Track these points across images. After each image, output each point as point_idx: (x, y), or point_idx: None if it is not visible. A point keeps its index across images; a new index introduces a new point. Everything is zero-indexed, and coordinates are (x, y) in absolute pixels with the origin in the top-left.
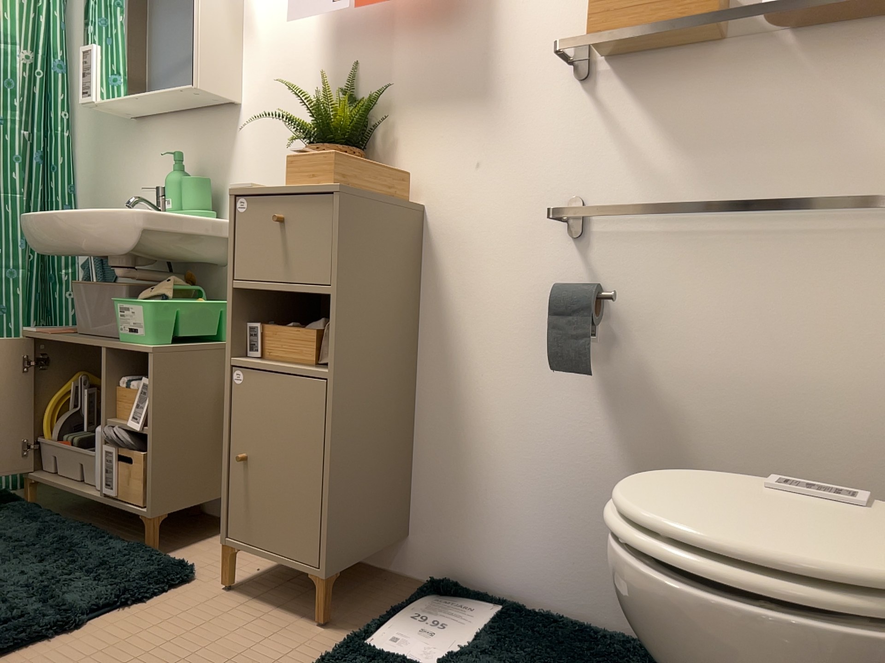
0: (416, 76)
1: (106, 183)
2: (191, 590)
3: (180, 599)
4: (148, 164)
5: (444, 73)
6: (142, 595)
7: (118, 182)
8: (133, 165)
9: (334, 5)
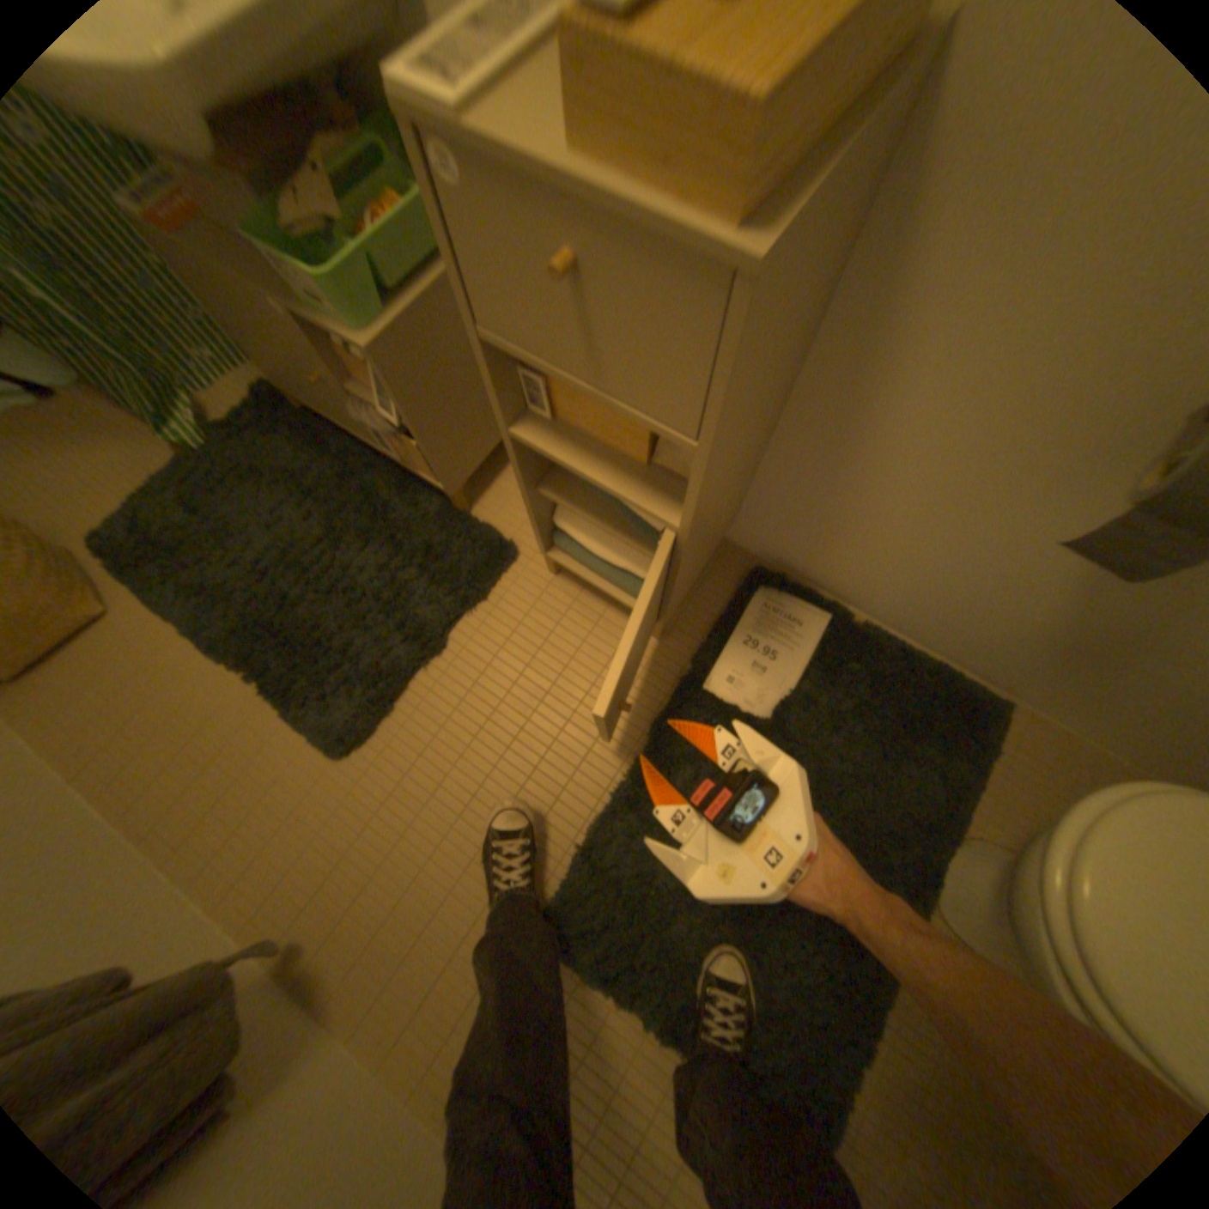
0: None
1: None
2: (525, 575)
3: (520, 594)
4: None
5: None
6: (486, 600)
7: None
8: None
9: None
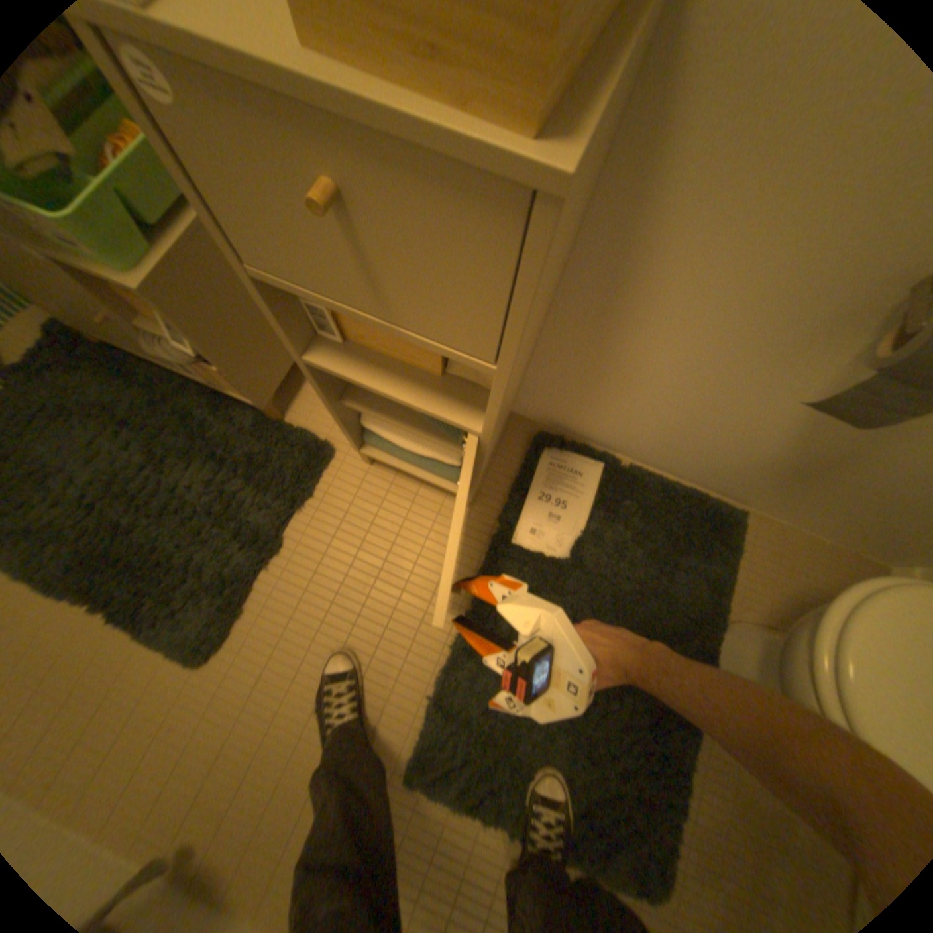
0: None
1: None
2: (342, 469)
3: (340, 486)
4: None
5: None
6: (310, 497)
7: None
8: None
9: None
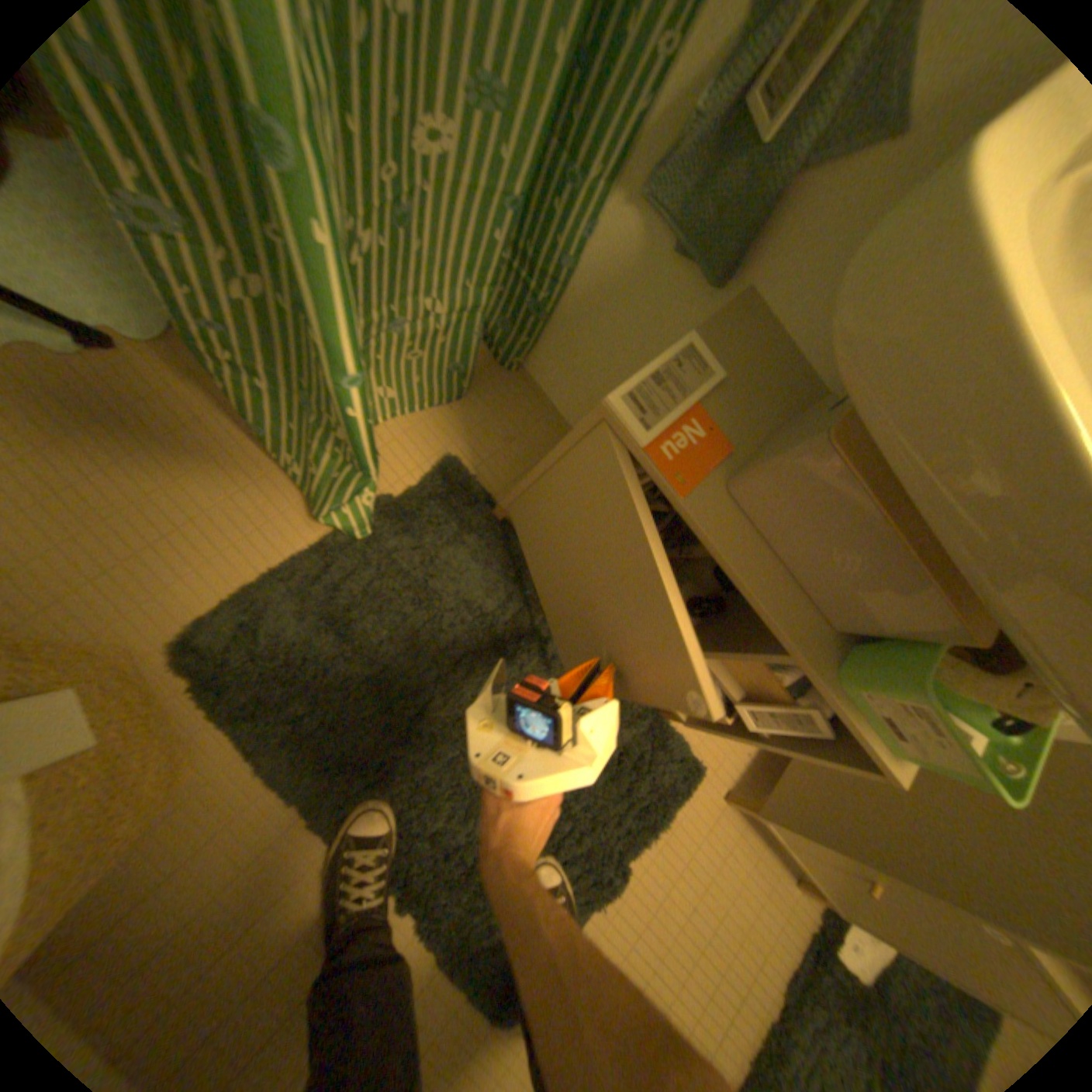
0: None
1: None
2: (704, 800)
3: (697, 823)
4: None
5: None
6: (673, 831)
7: None
8: None
9: None
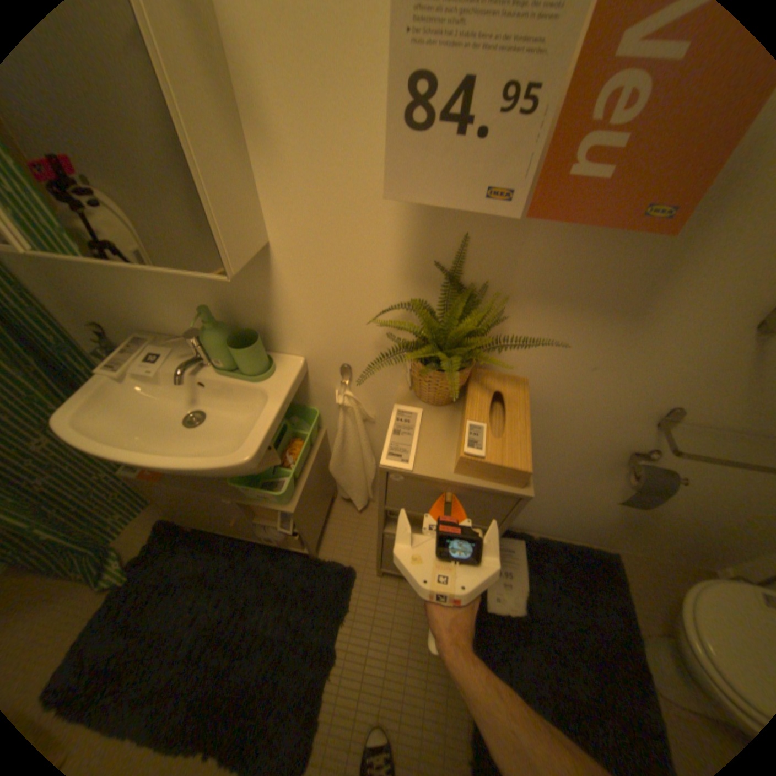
0: (554, 273)
1: (70, 285)
2: (363, 585)
3: (365, 599)
4: (133, 279)
5: (596, 279)
6: (348, 612)
7: (91, 288)
8: (106, 274)
9: (488, 199)
